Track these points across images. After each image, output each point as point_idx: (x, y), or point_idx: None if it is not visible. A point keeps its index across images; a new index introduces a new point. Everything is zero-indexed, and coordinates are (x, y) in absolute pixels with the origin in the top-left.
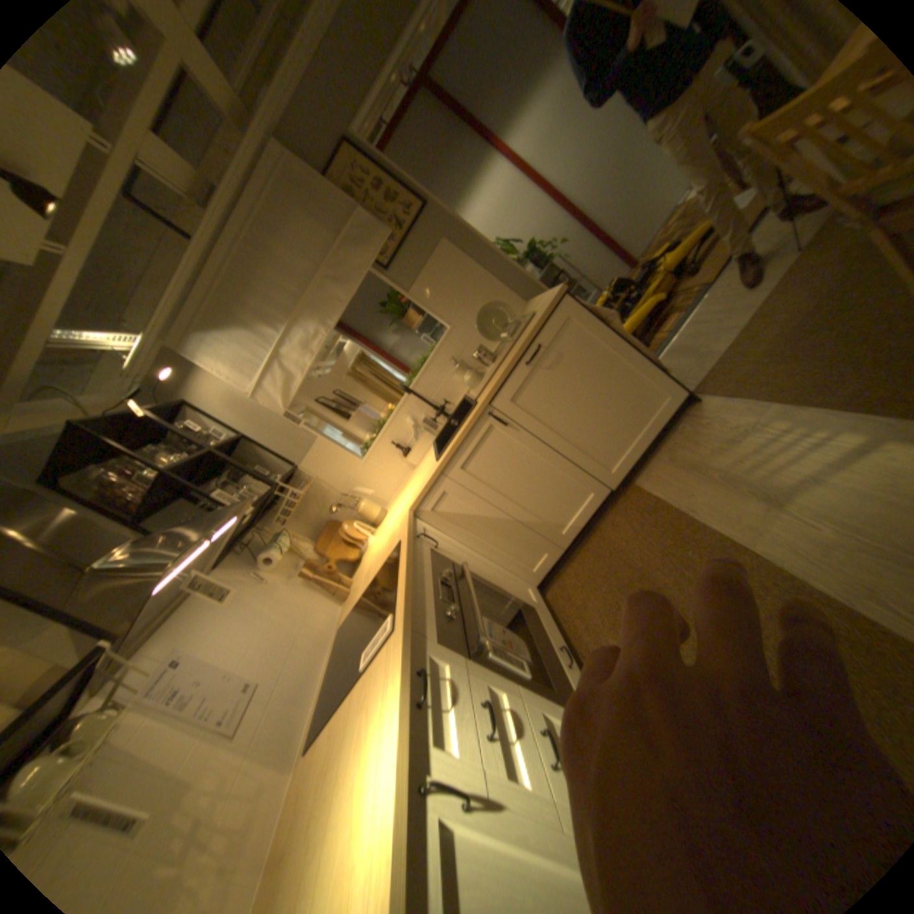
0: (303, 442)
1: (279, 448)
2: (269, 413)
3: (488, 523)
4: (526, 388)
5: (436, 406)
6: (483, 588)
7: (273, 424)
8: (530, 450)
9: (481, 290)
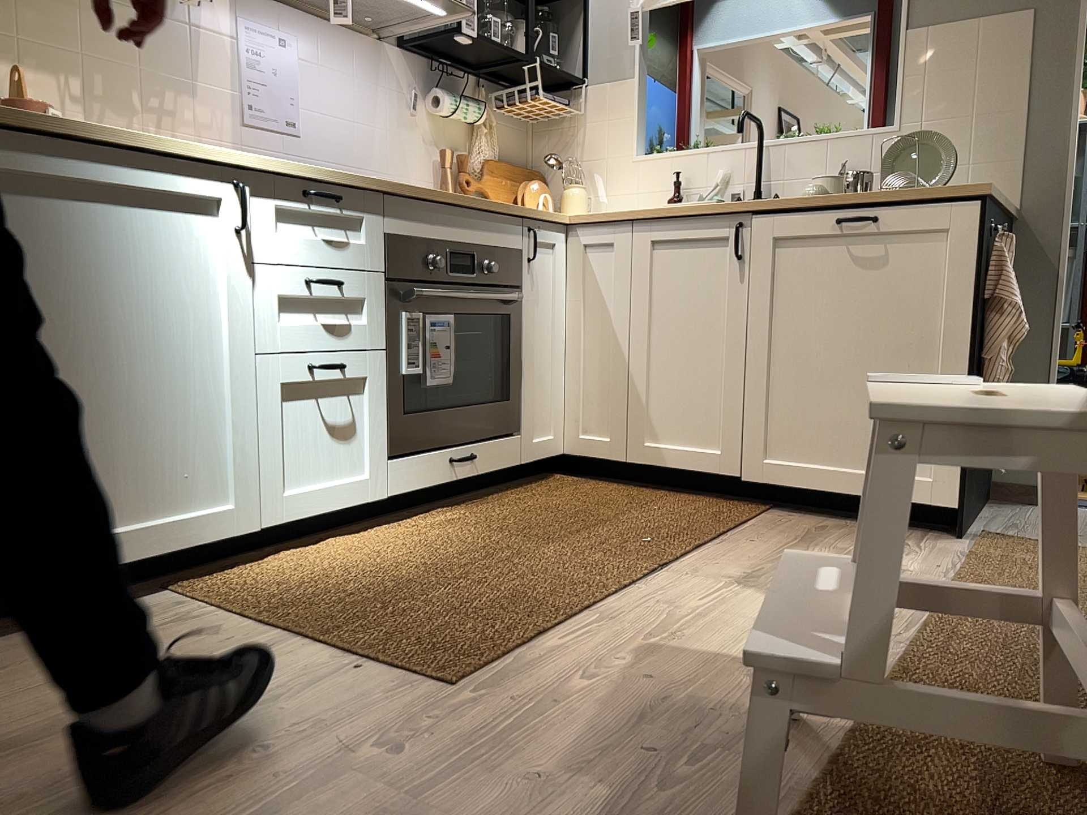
0: (615, 66)
1: (592, 46)
2: (627, 0)
3: (606, 327)
4: (803, 245)
5: (757, 190)
6: (509, 344)
7: (616, 15)
8: (726, 314)
9: (980, 127)
